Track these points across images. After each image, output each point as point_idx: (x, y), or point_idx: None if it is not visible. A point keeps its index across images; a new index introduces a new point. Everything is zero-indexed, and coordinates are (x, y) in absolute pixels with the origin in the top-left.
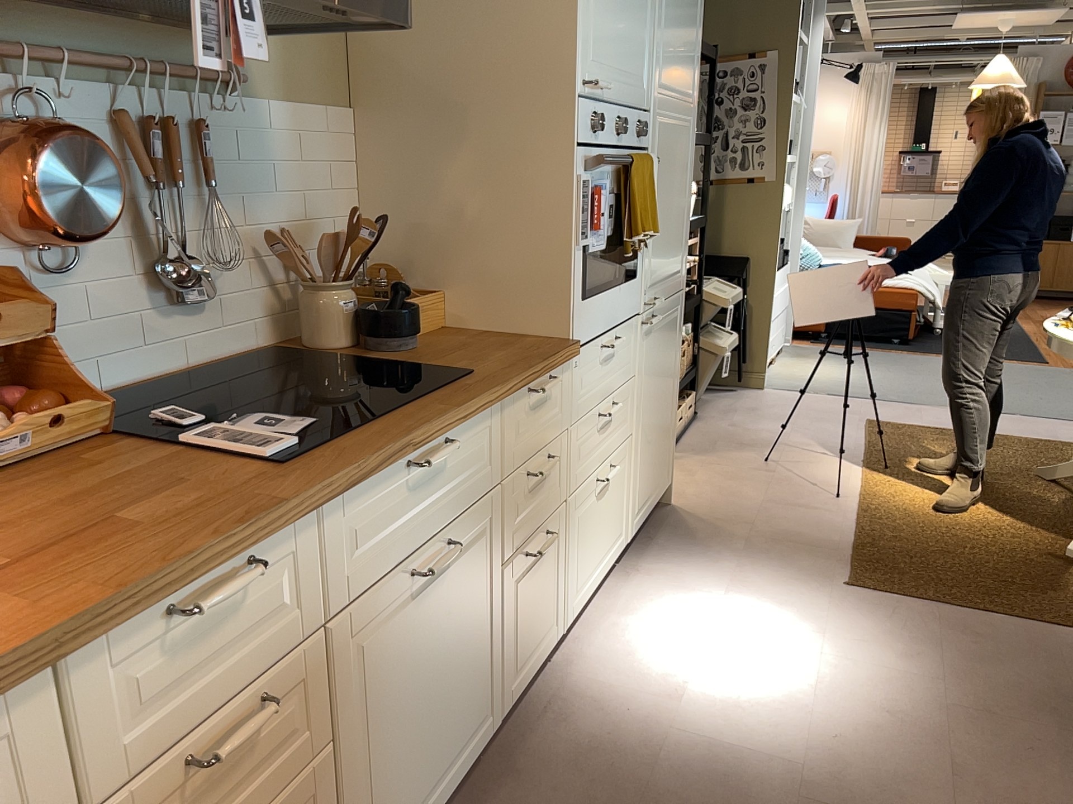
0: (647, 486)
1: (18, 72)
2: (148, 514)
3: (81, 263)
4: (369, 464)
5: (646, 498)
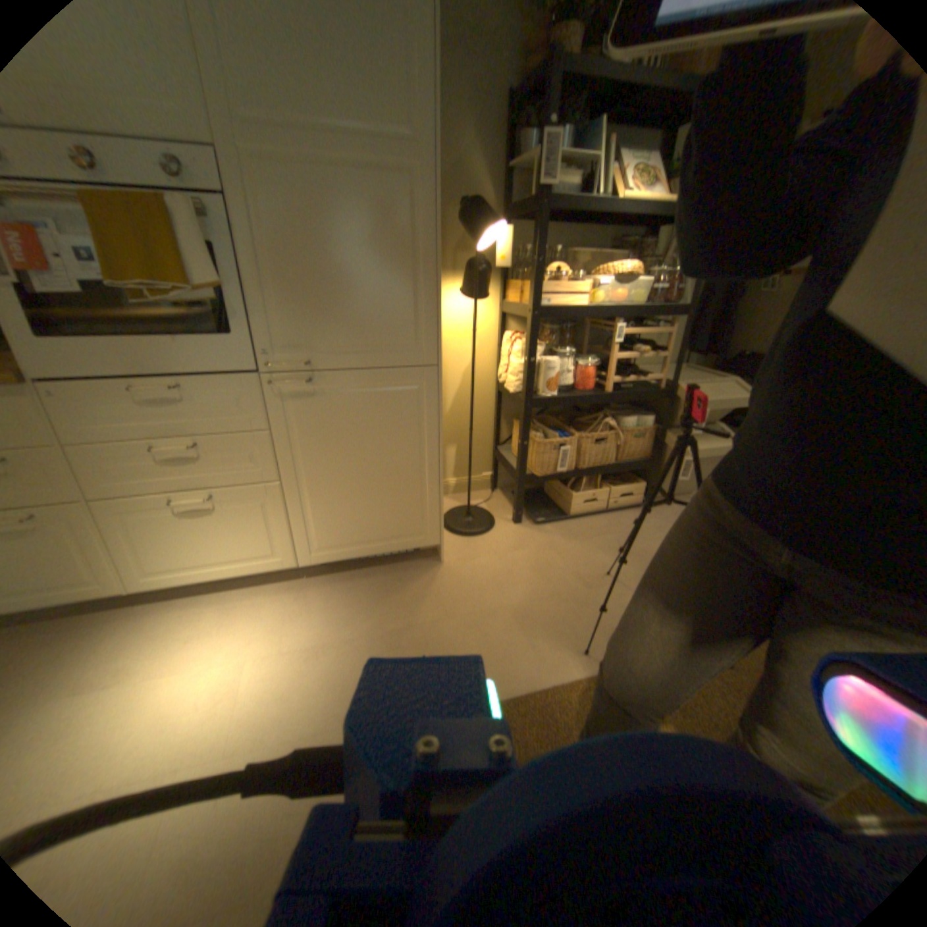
0: (348, 535)
1: None
2: None
3: None
4: None
5: (350, 545)
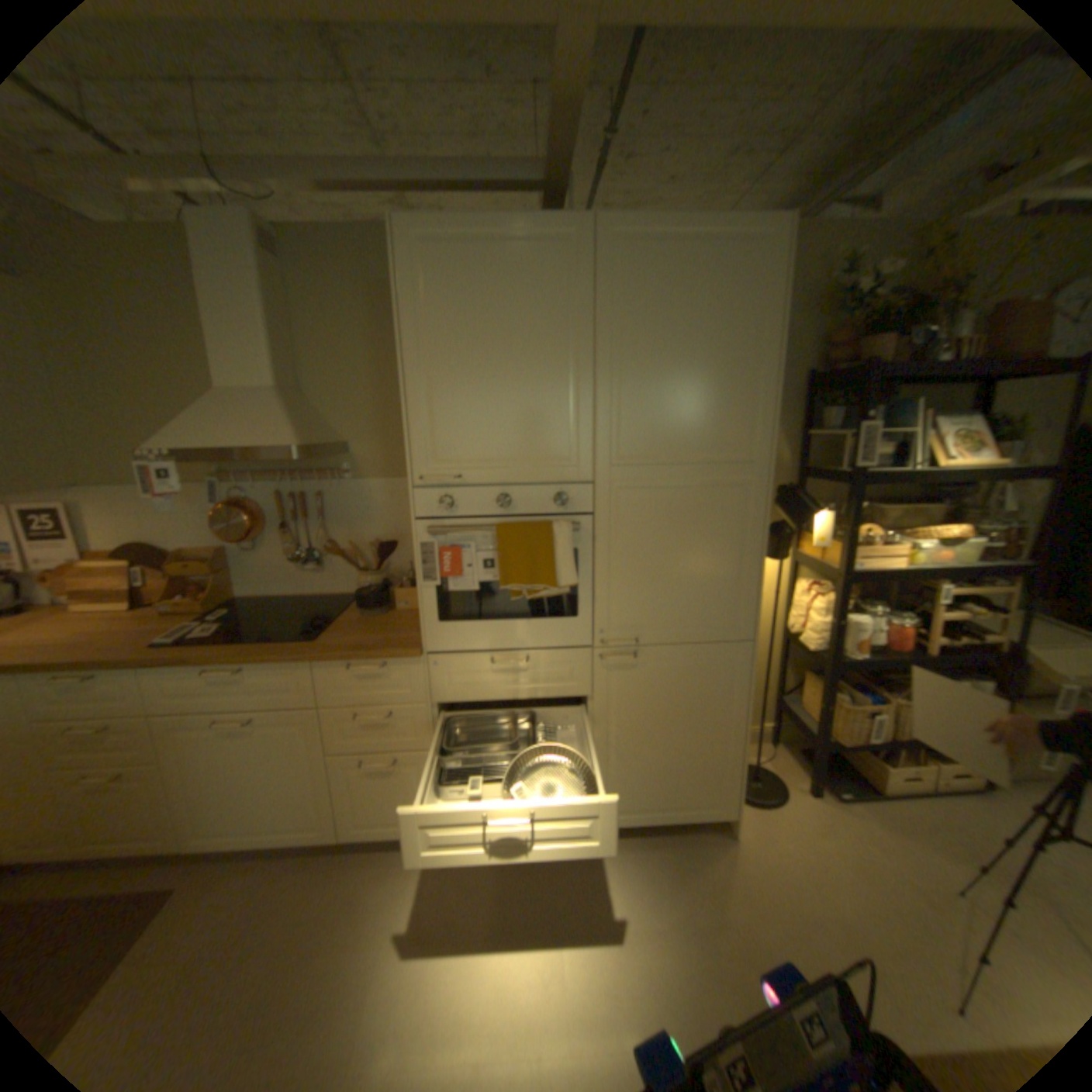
0: (647, 800)
1: (236, 480)
2: (100, 646)
3: (258, 547)
4: (155, 663)
5: (647, 810)
